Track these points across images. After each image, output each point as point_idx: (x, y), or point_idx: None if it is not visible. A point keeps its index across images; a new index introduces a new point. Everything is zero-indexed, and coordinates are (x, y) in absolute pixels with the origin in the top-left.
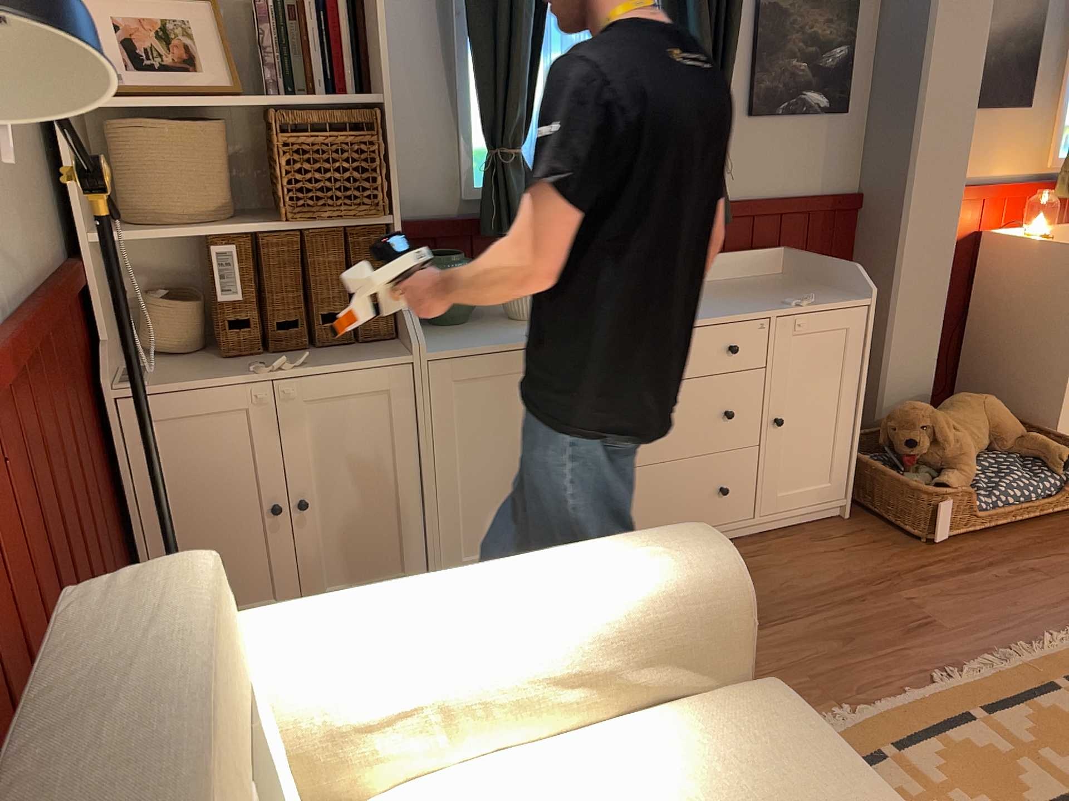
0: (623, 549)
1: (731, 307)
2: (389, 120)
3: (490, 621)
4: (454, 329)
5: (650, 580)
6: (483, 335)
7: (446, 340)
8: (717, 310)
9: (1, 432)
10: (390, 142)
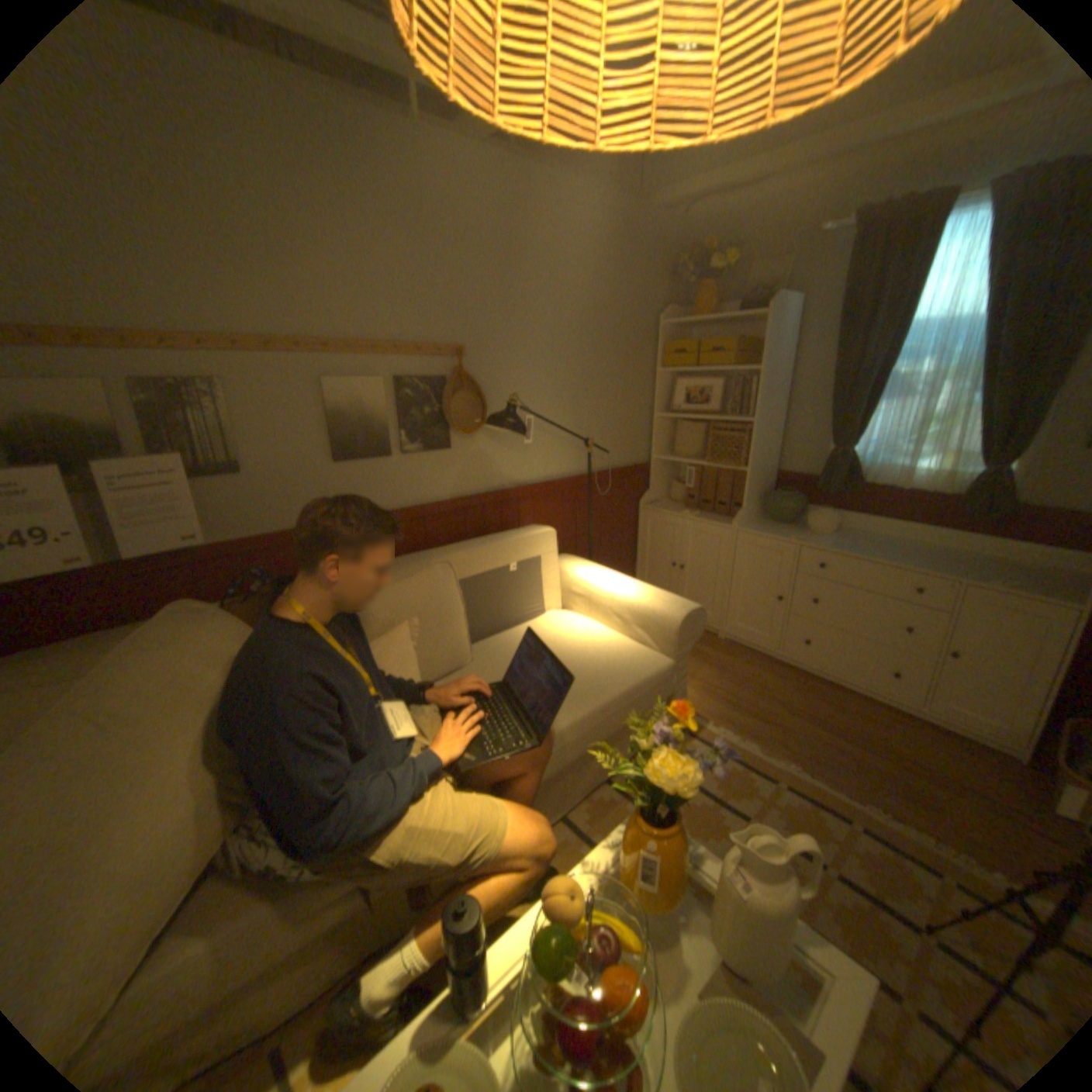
0: (664, 596)
1: (942, 569)
2: (759, 430)
3: (611, 588)
4: (774, 526)
5: (654, 604)
6: (776, 531)
7: (758, 528)
8: (928, 566)
9: (569, 499)
10: (757, 439)
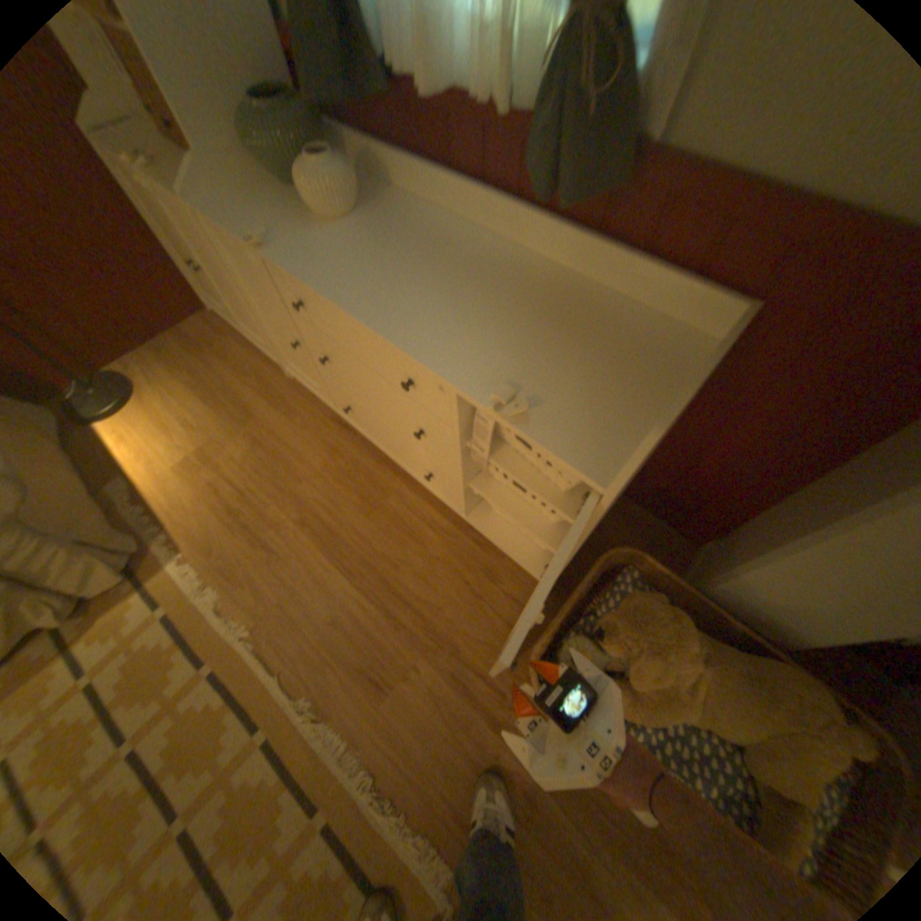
0: None
1: (447, 338)
2: None
3: None
4: (268, 189)
5: None
6: (250, 210)
7: (229, 198)
8: (429, 328)
9: None
10: None
